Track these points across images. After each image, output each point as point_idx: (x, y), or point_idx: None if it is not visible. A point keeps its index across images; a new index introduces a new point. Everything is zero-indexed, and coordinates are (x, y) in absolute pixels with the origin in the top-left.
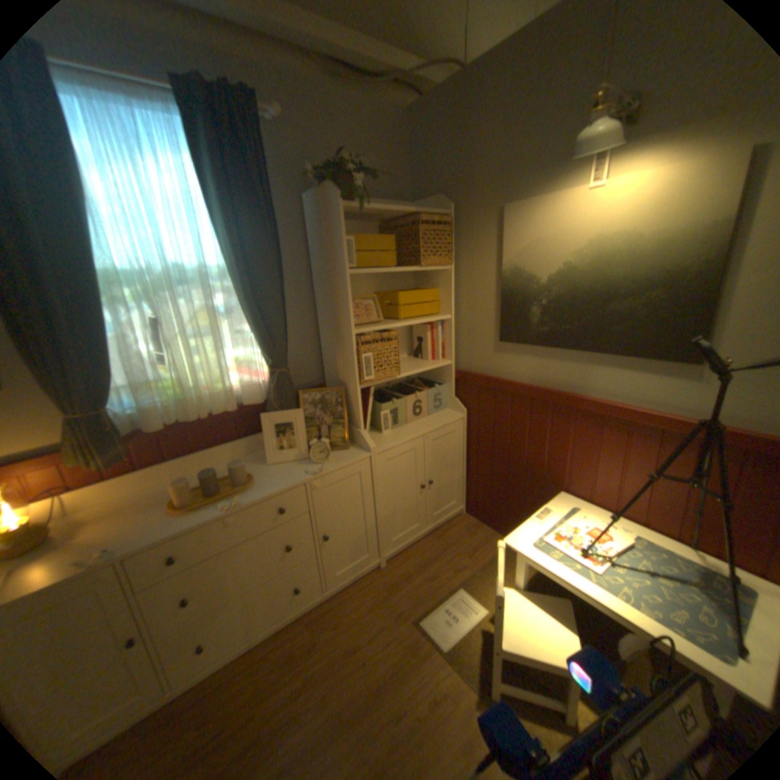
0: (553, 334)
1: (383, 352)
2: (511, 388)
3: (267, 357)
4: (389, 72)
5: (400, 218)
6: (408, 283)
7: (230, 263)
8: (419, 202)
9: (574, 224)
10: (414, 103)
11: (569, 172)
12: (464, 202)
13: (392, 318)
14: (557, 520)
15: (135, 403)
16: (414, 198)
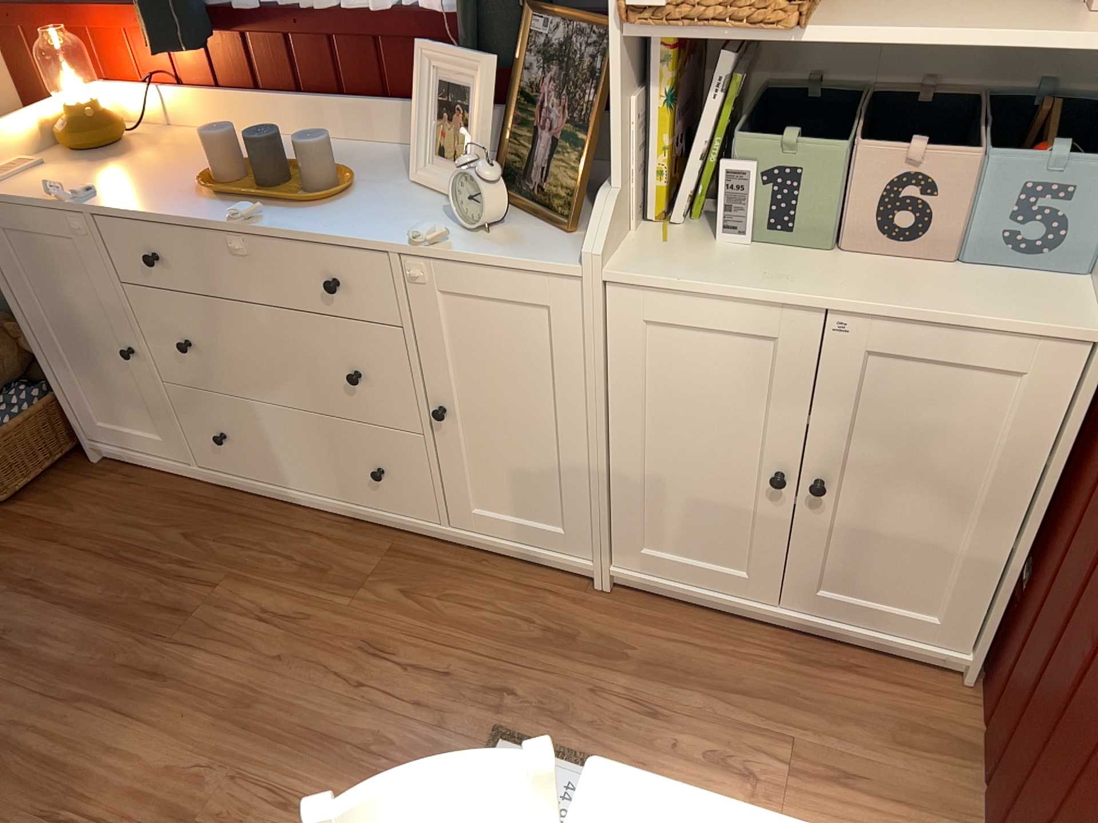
0: None
1: None
2: None
3: None
4: None
5: None
6: None
7: None
8: None
9: None
10: None
11: None
12: None
13: None
14: None
15: None
16: None
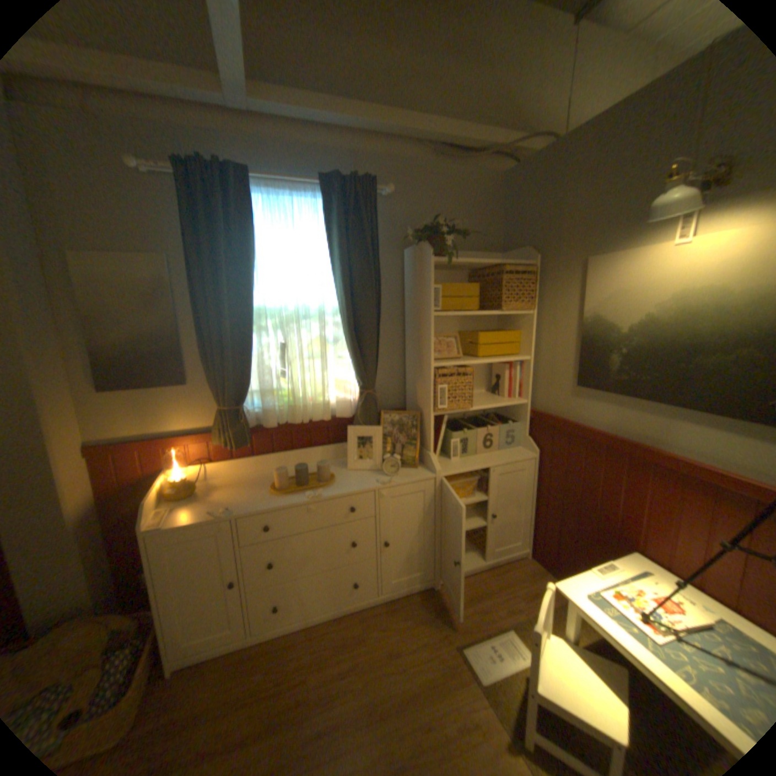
0: (633, 383)
1: (459, 385)
2: (586, 434)
3: (359, 380)
4: (489, 146)
5: (487, 268)
6: (492, 324)
7: (340, 304)
8: (508, 252)
9: (659, 277)
10: (513, 166)
11: (655, 228)
12: (550, 253)
13: (471, 355)
14: (623, 580)
15: (260, 405)
16: (504, 248)
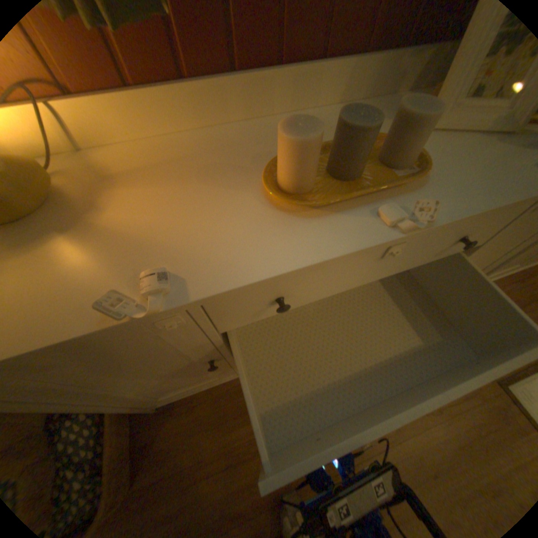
0: None
1: None
2: None
3: None
4: None
5: None
6: None
7: None
8: None
9: None
10: None
11: None
12: None
13: None
14: None
15: None
16: None
